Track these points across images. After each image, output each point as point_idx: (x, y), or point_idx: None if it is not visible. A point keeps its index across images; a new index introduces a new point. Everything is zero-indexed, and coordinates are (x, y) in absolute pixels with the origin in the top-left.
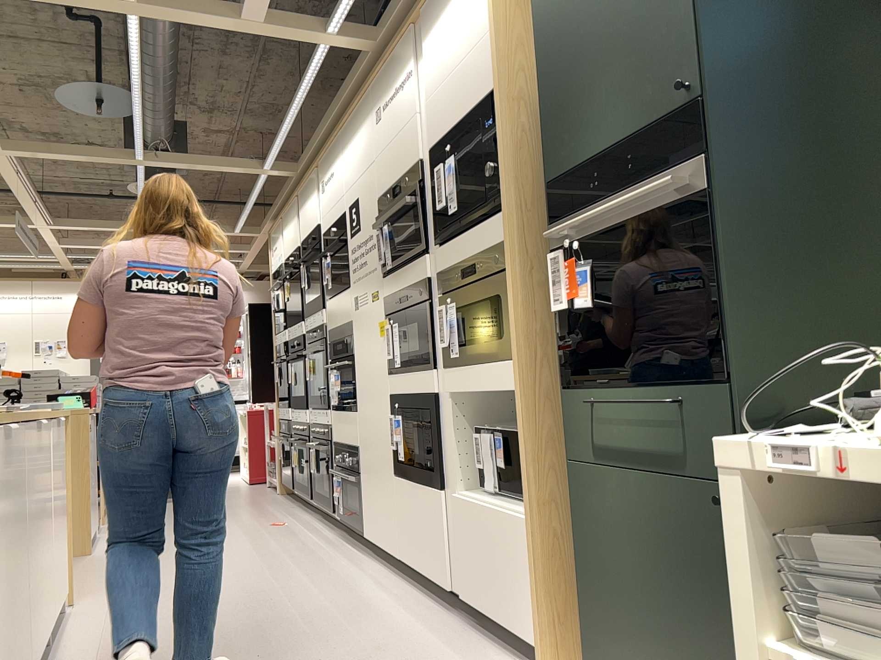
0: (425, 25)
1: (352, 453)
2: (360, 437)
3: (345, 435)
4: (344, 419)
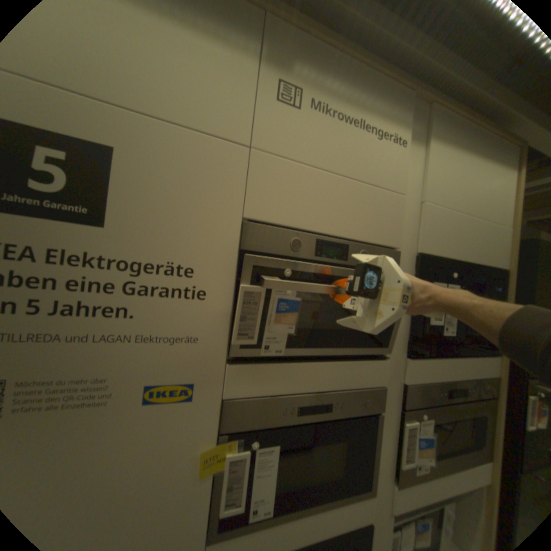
0: (440, 124)
1: None
2: None
3: None
4: None
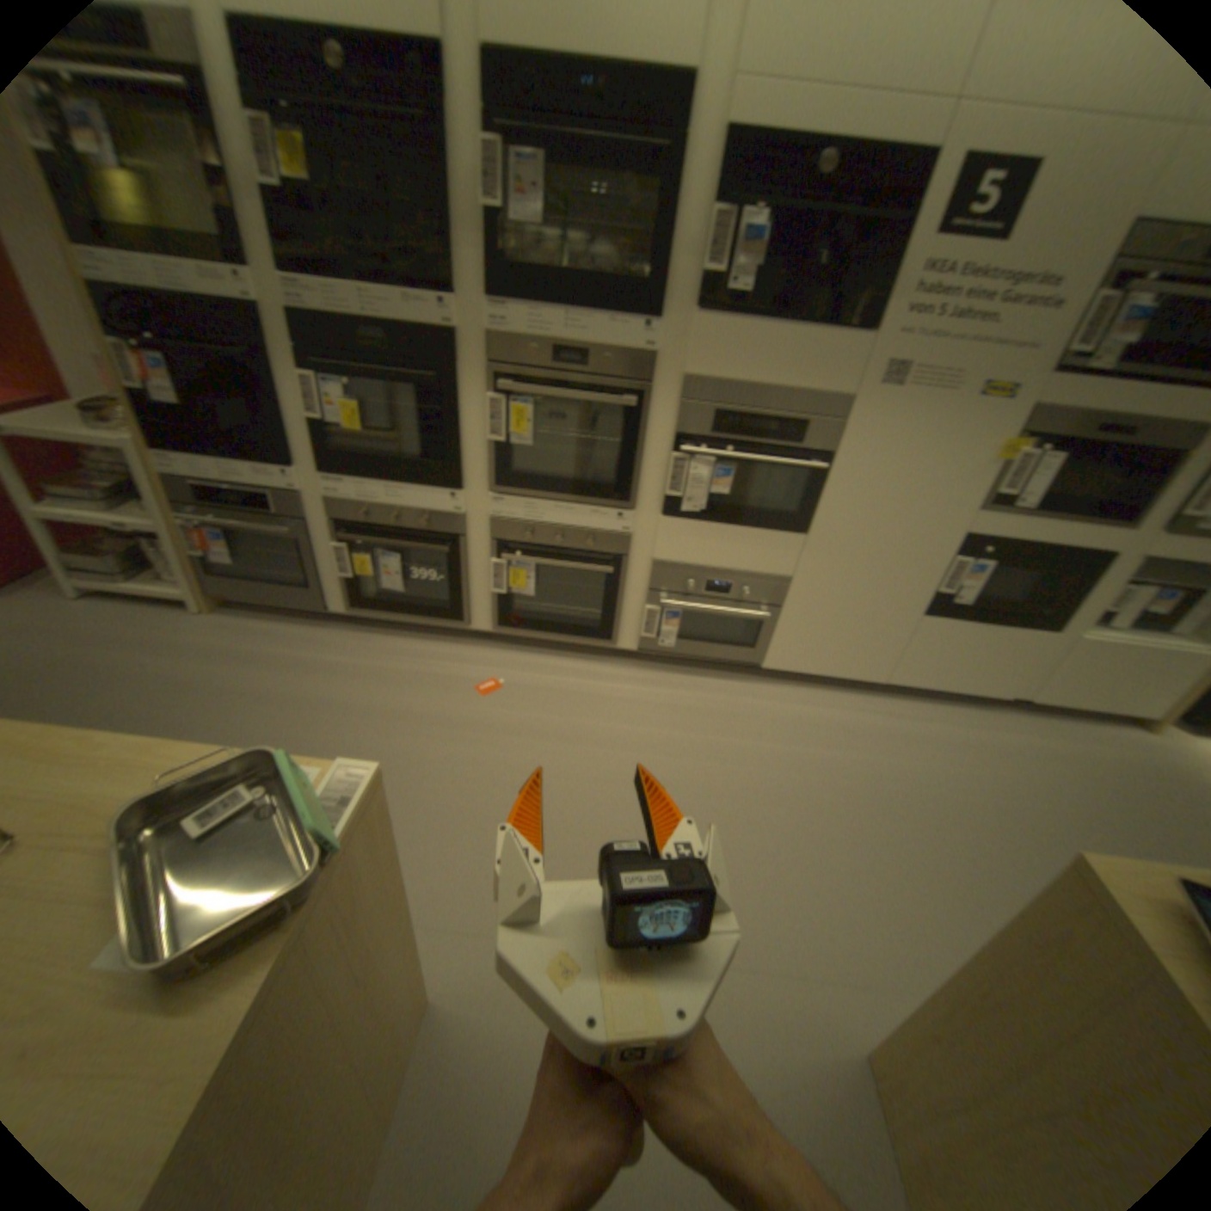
0: None
1: (757, 583)
2: (806, 567)
3: (731, 558)
4: (737, 536)
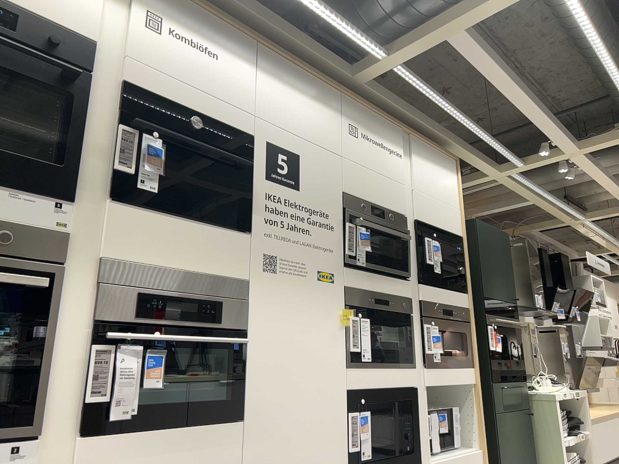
0: (414, 146)
1: None
2: (251, 462)
3: None
4: (177, 442)
